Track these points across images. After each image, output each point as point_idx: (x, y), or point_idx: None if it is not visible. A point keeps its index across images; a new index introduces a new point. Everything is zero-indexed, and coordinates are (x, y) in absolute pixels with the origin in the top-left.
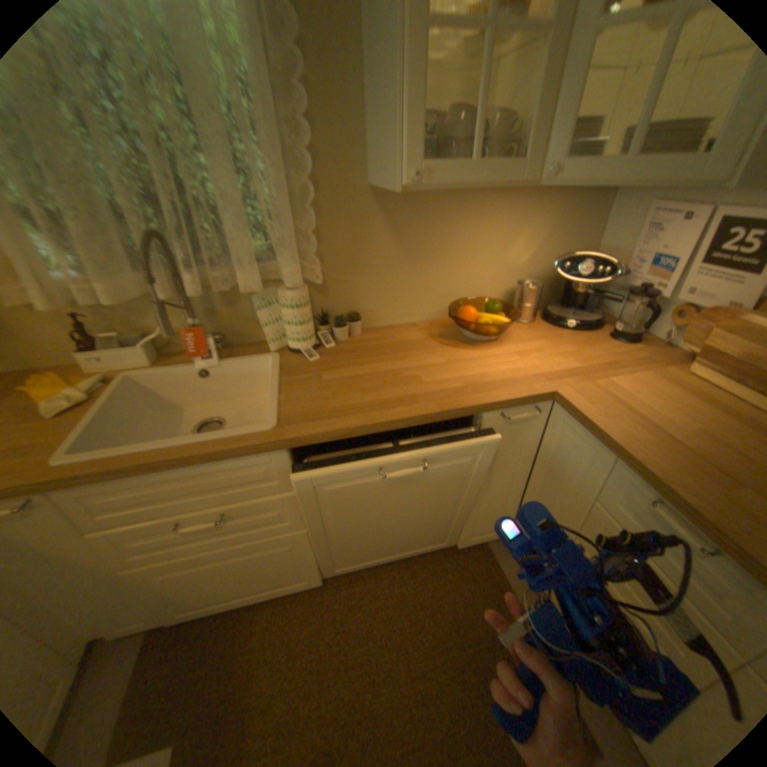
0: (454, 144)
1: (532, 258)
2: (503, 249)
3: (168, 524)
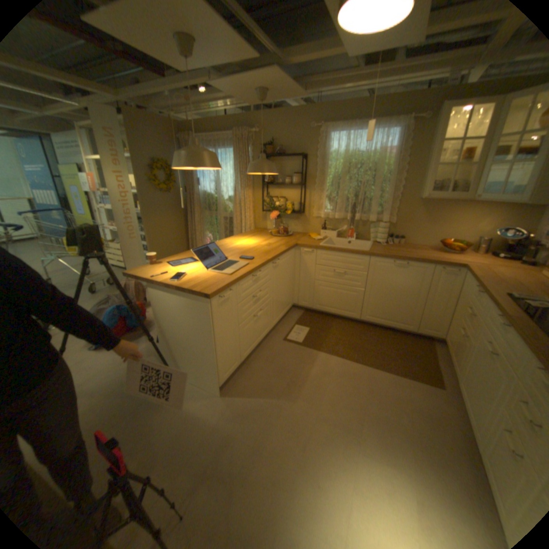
0: (444, 188)
1: (492, 229)
2: (476, 223)
3: (333, 269)
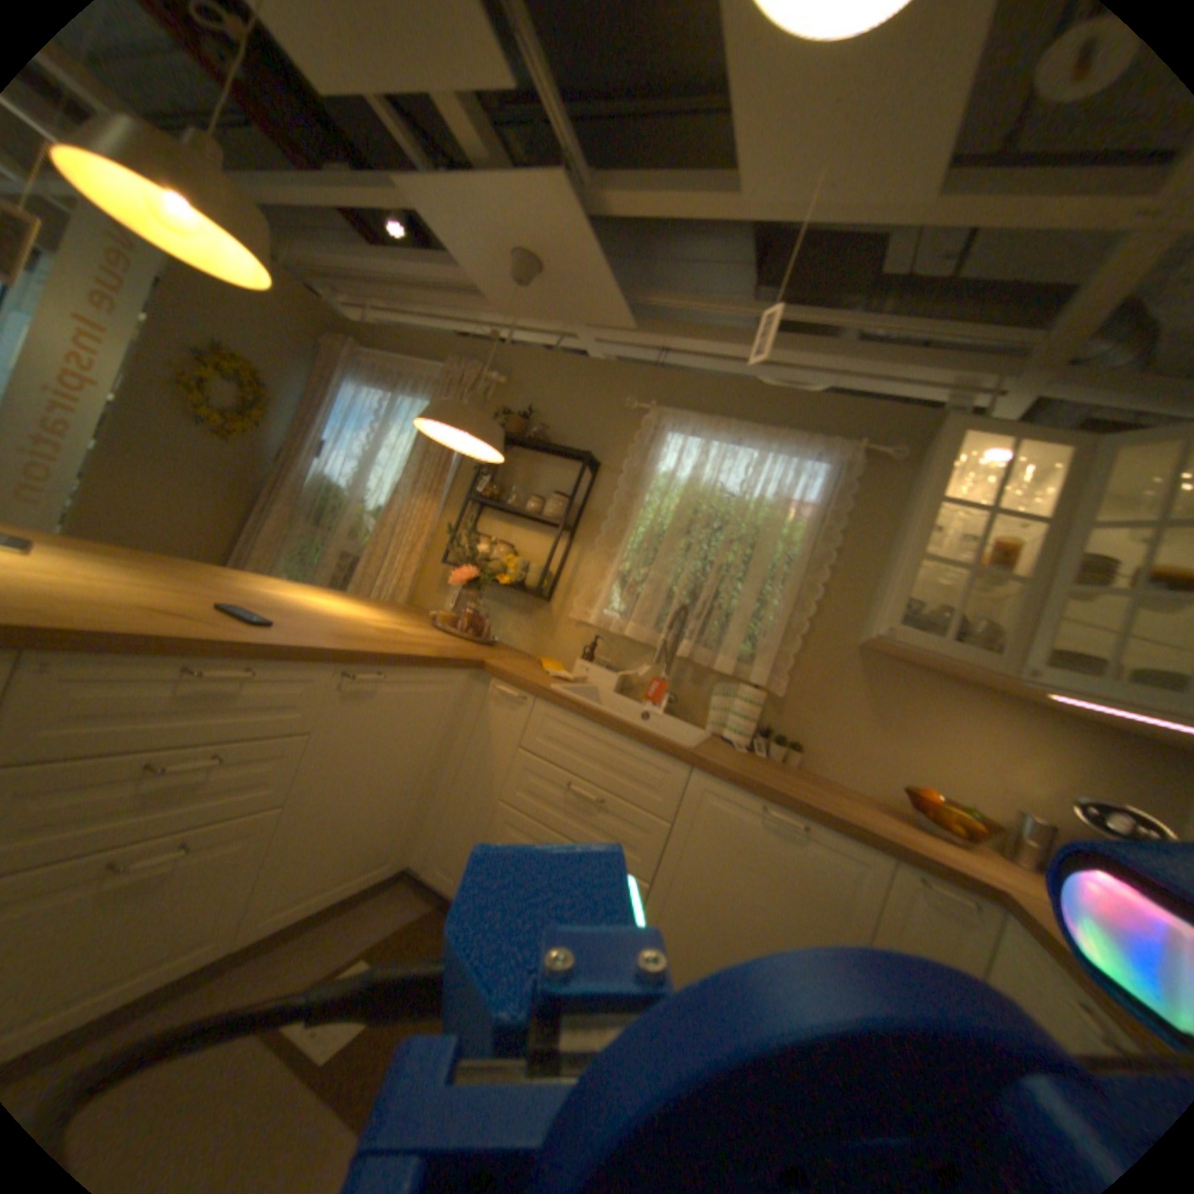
0: (935, 630)
1: (1053, 801)
2: (1005, 768)
3: (567, 780)
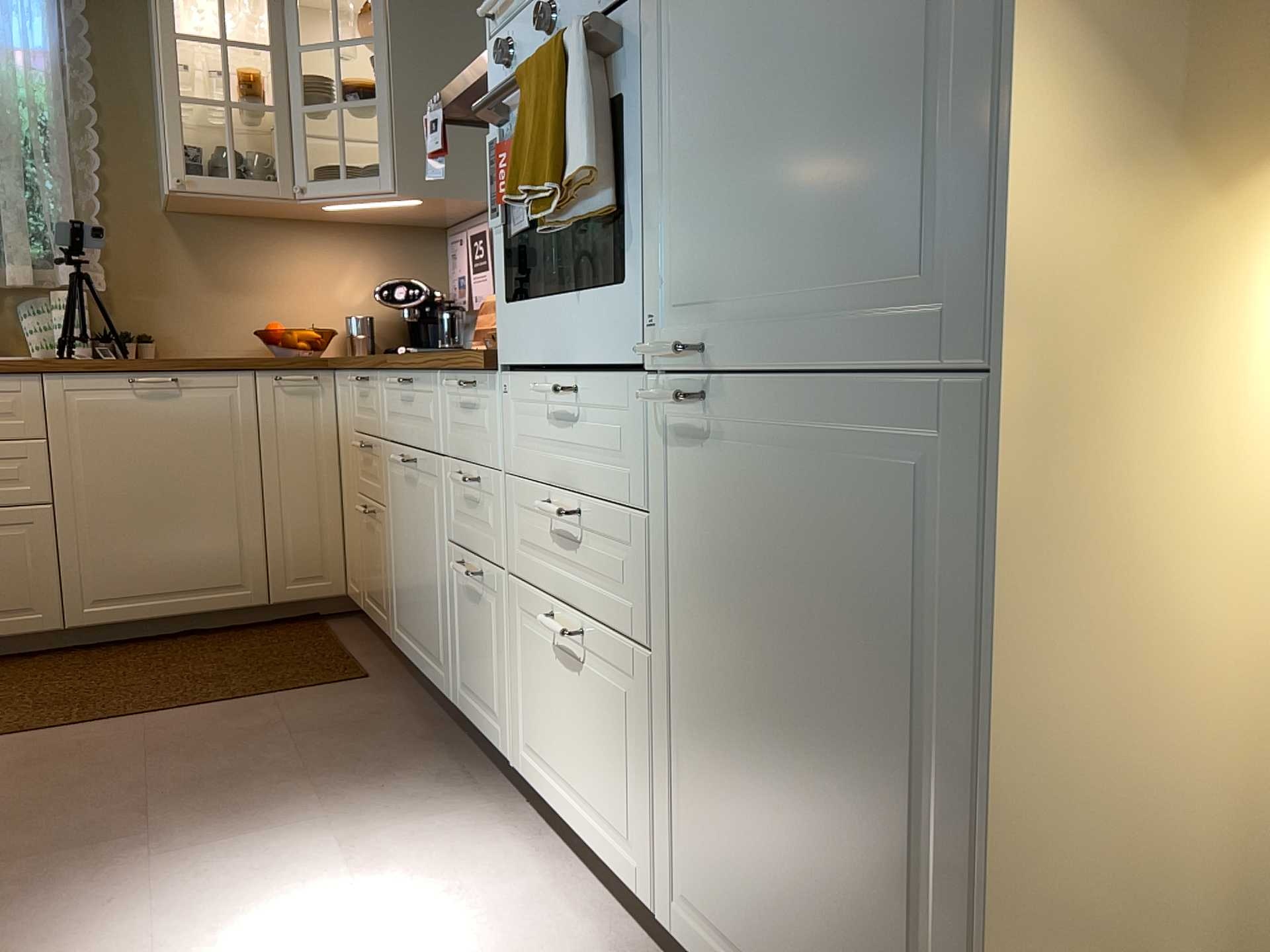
0: (218, 171)
1: (367, 297)
2: (327, 284)
3: None
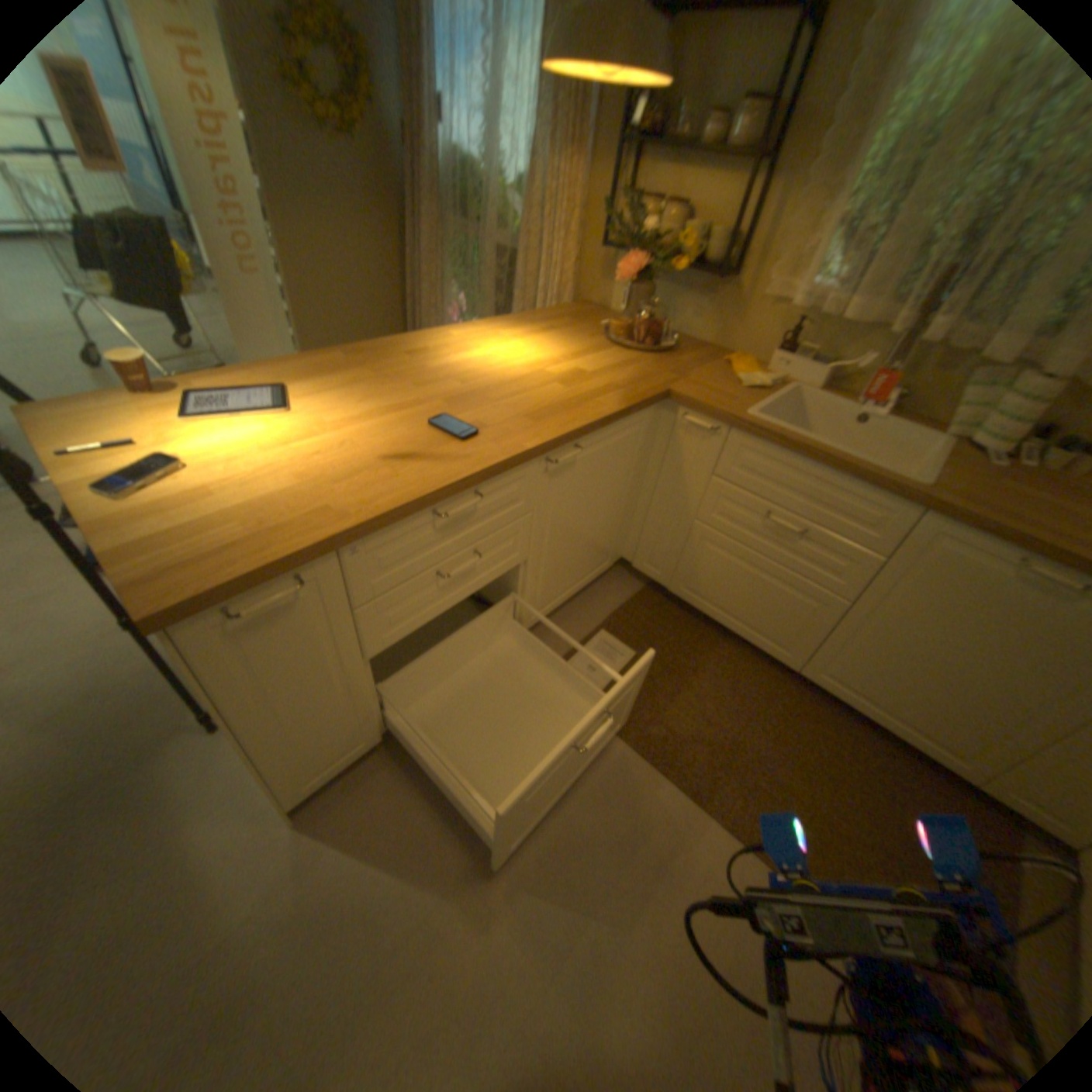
0: None
1: None
2: None
3: (767, 509)
